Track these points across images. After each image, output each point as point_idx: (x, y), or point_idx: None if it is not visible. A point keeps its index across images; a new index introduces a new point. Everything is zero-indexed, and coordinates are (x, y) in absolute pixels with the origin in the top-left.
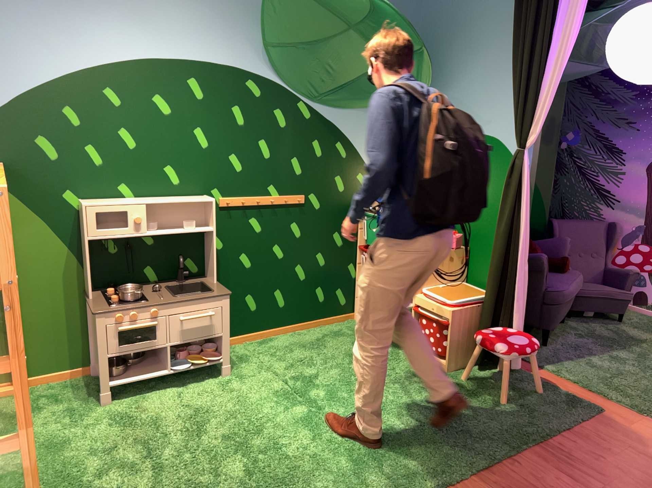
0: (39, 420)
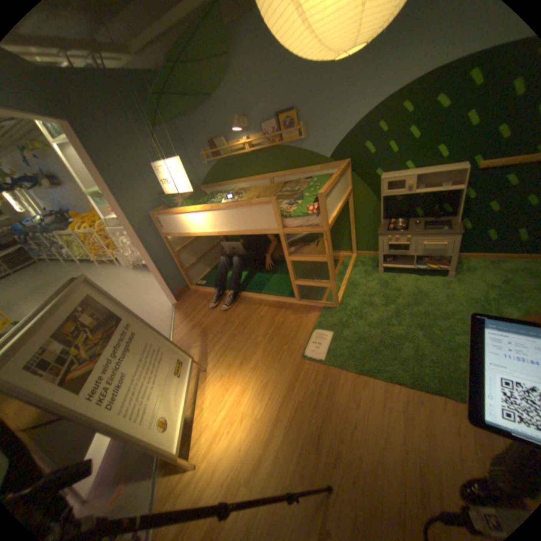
0: (350, 273)
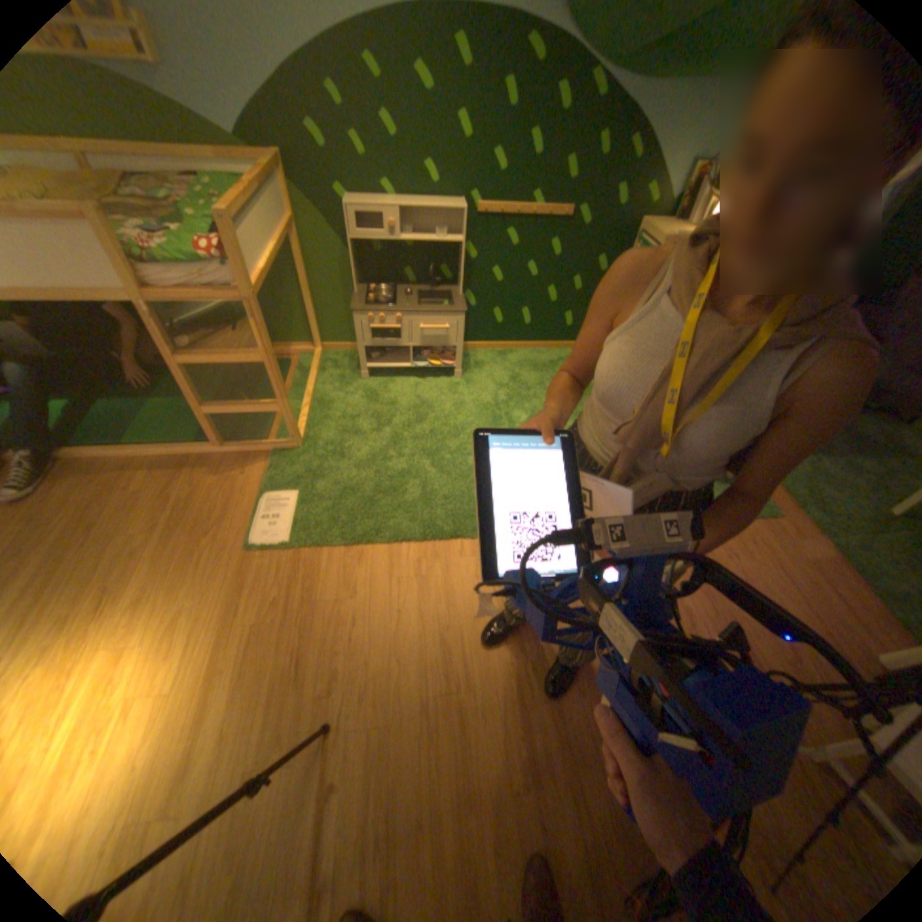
0: (315, 383)
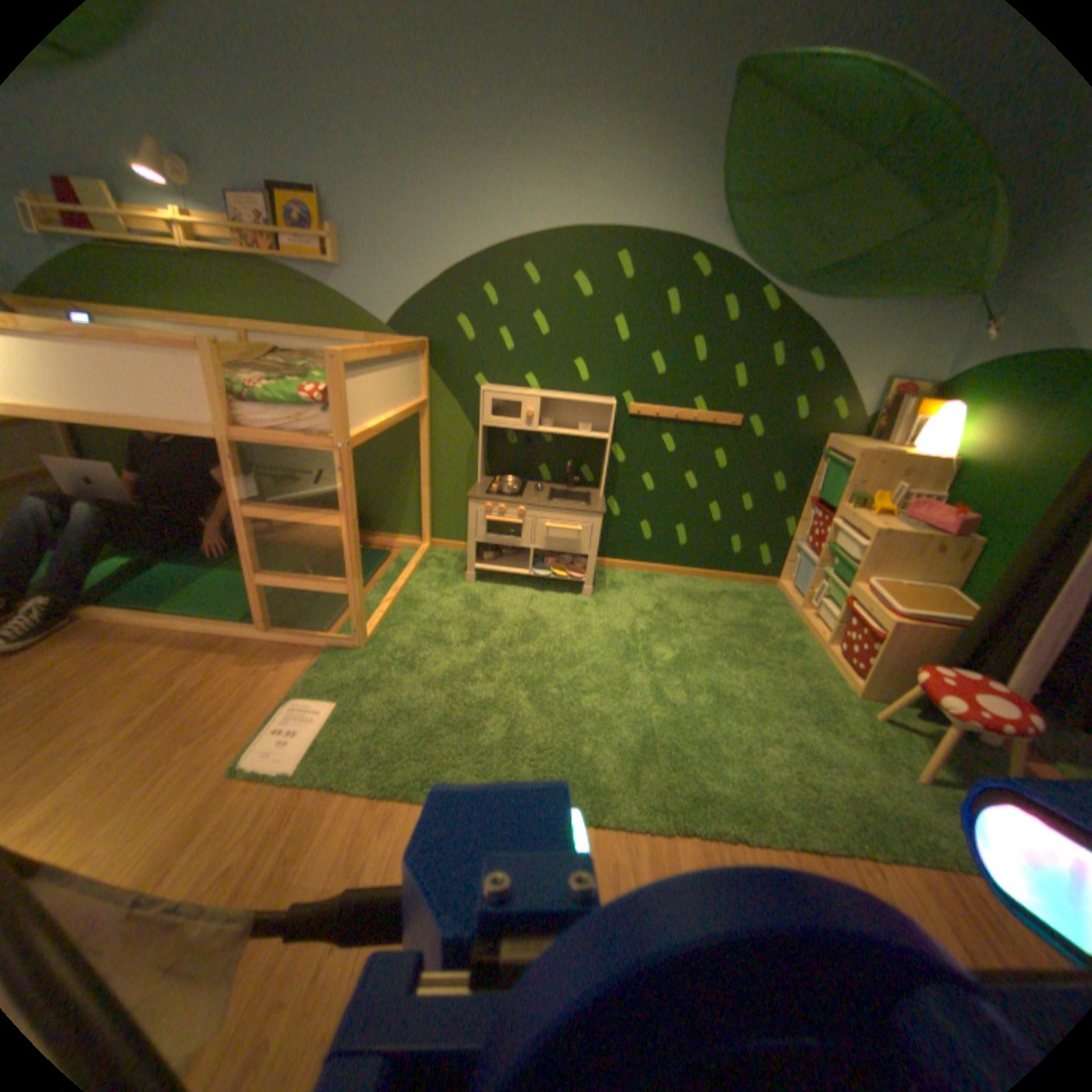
0: (407, 577)
